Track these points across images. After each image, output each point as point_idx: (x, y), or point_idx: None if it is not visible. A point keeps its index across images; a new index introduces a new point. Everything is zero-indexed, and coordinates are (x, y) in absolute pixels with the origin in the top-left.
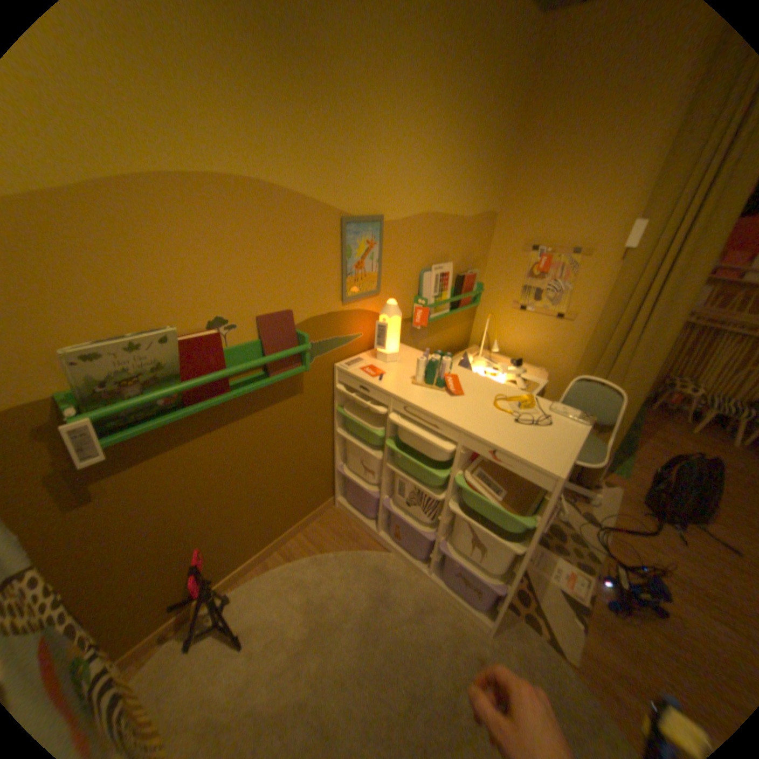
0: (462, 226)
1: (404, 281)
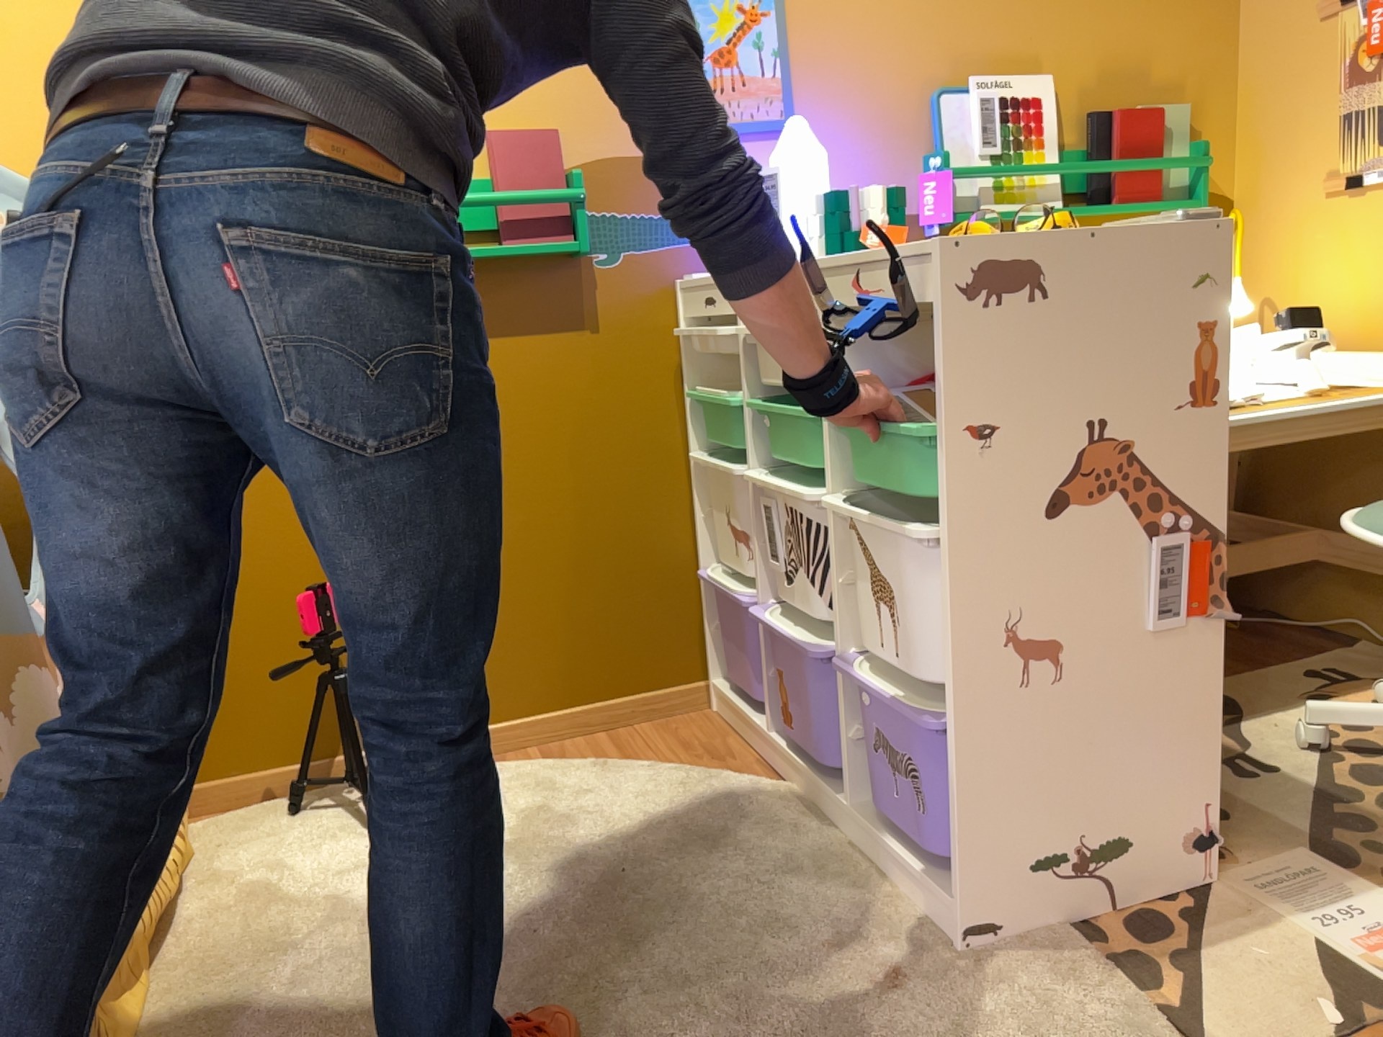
0: None
1: (877, 110)
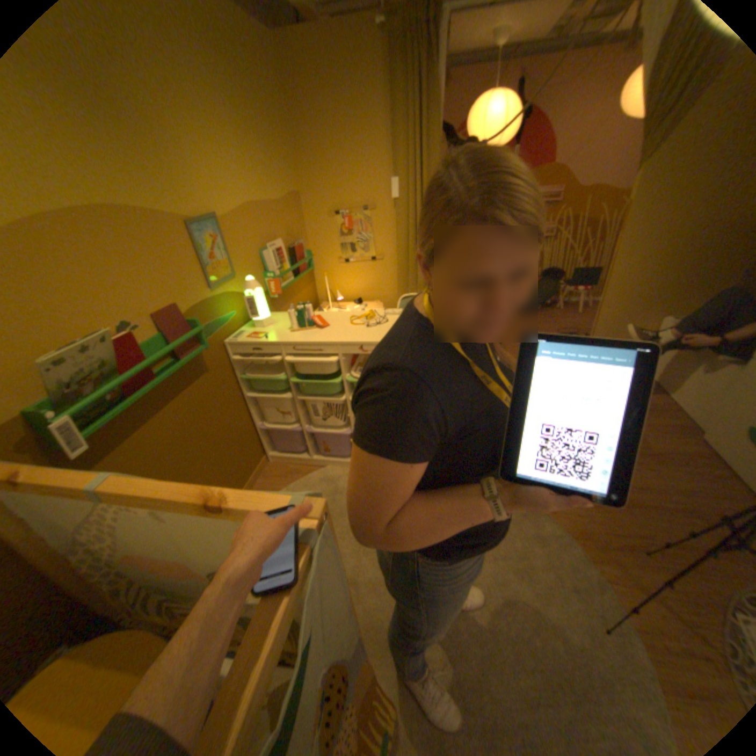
0: (277, 208)
1: (250, 261)
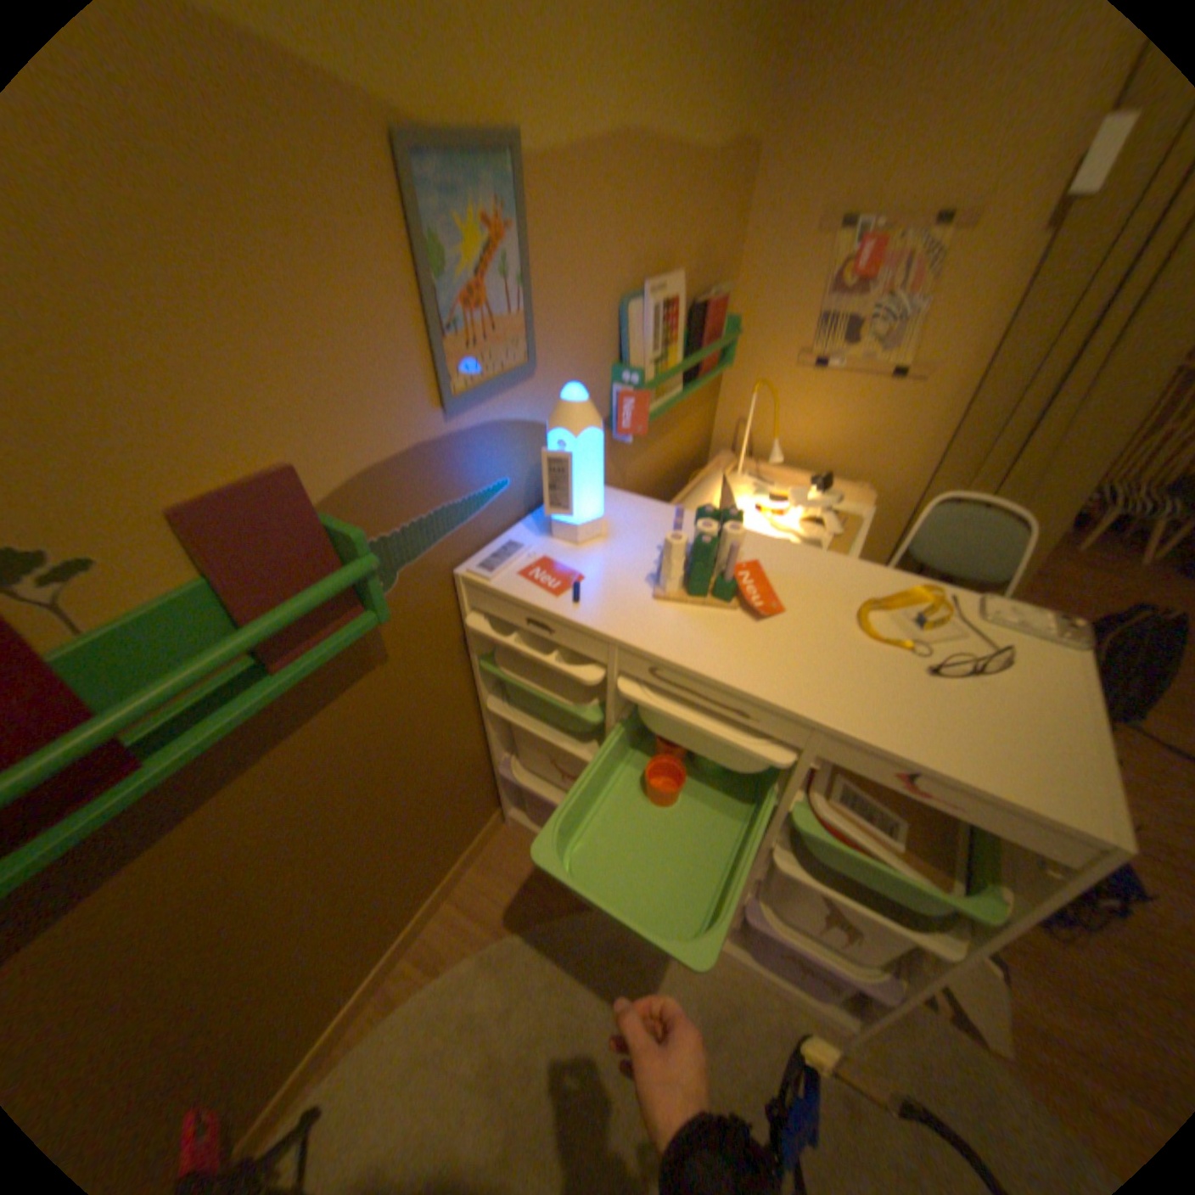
0: (700, 171)
1: (589, 326)
